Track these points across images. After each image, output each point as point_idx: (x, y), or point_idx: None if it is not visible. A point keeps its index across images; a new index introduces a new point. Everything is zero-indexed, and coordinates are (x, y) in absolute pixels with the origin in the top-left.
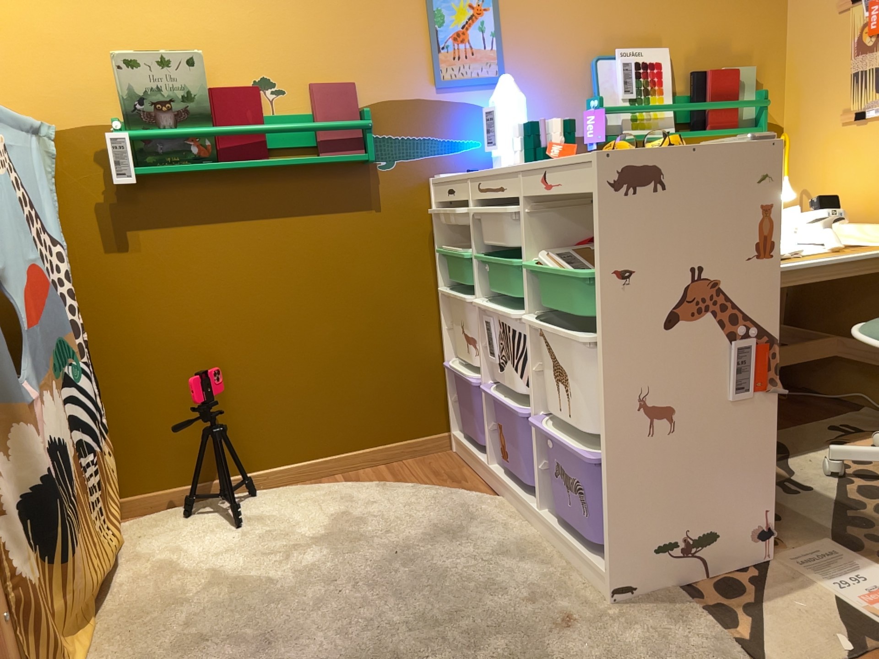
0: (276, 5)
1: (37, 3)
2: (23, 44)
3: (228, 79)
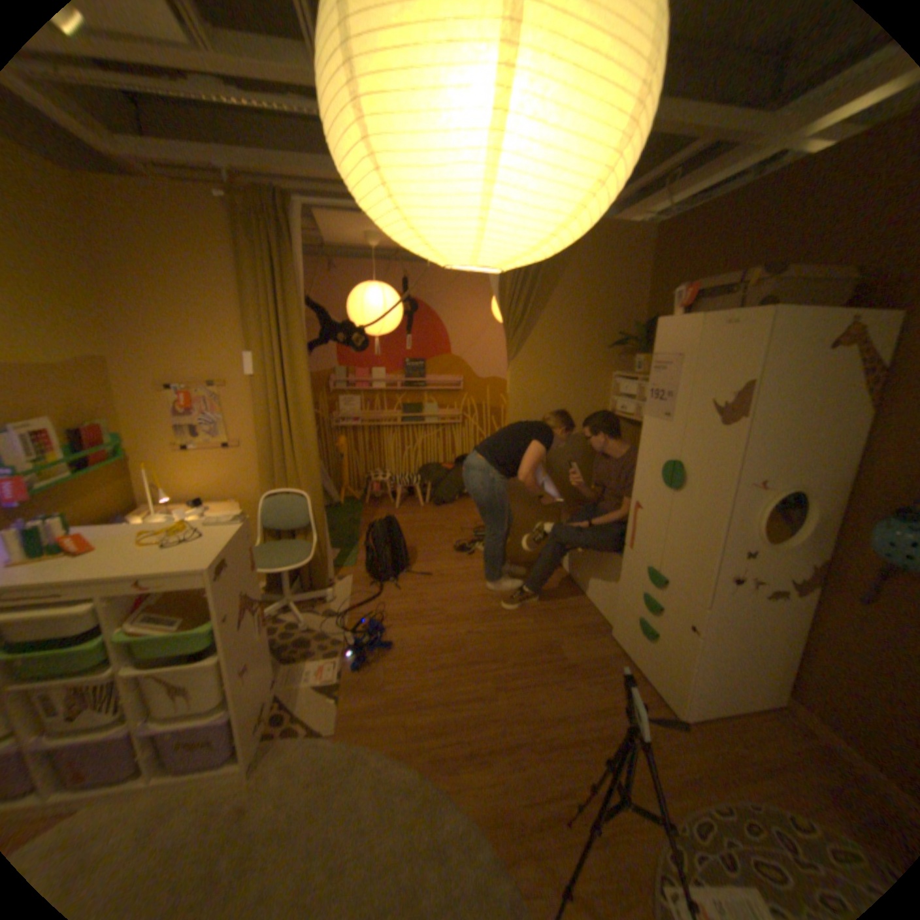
0: None
1: None
2: None
3: None
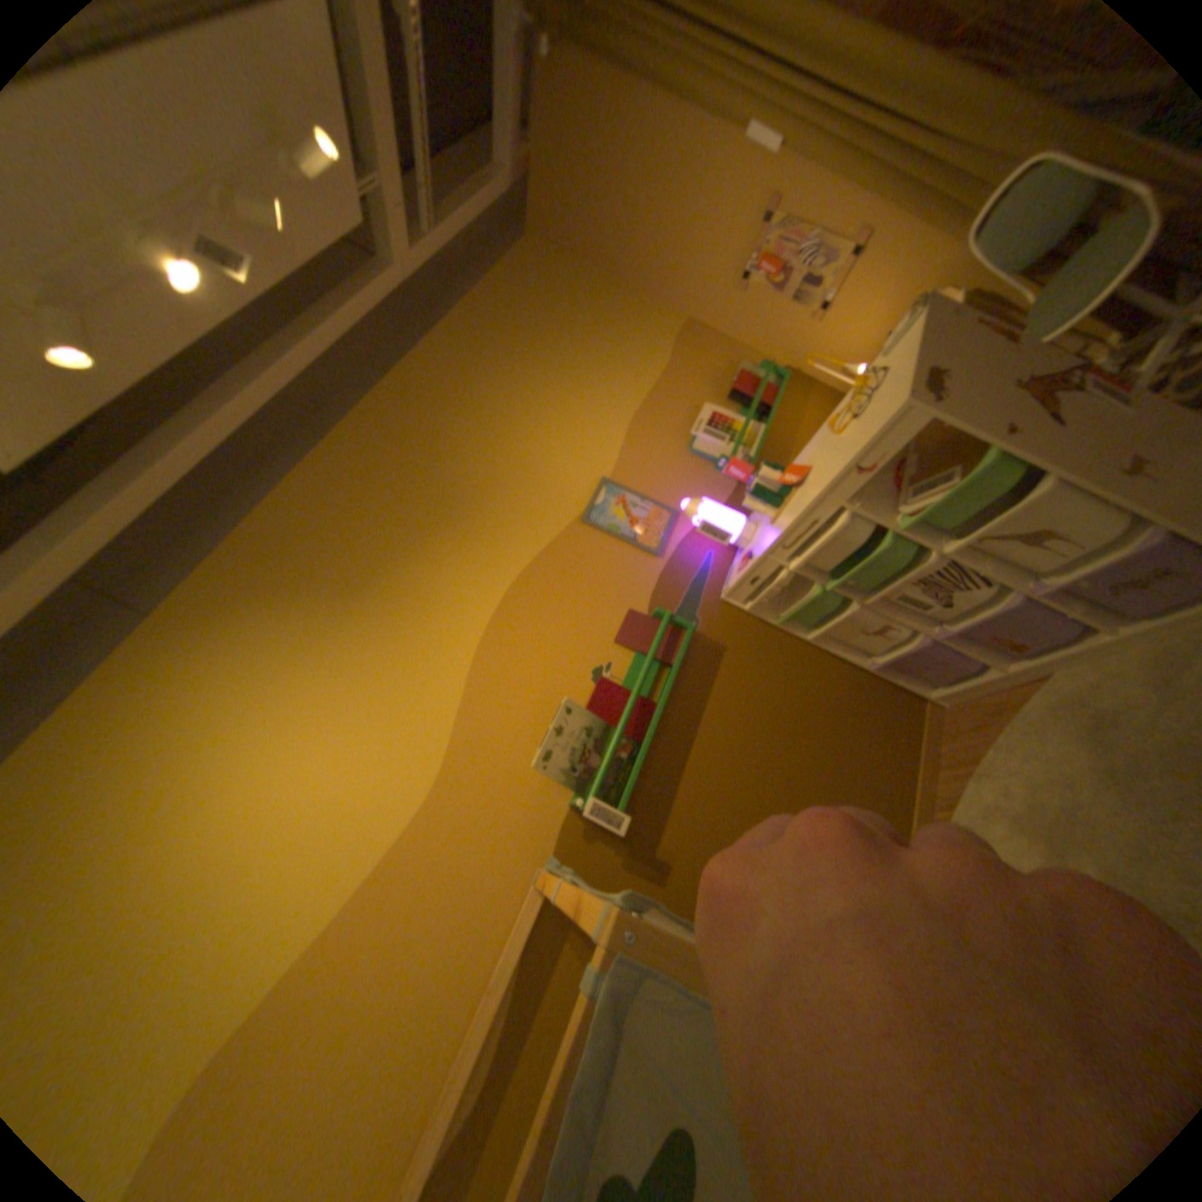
0: (546, 629)
1: (451, 805)
2: (473, 839)
3: (580, 697)
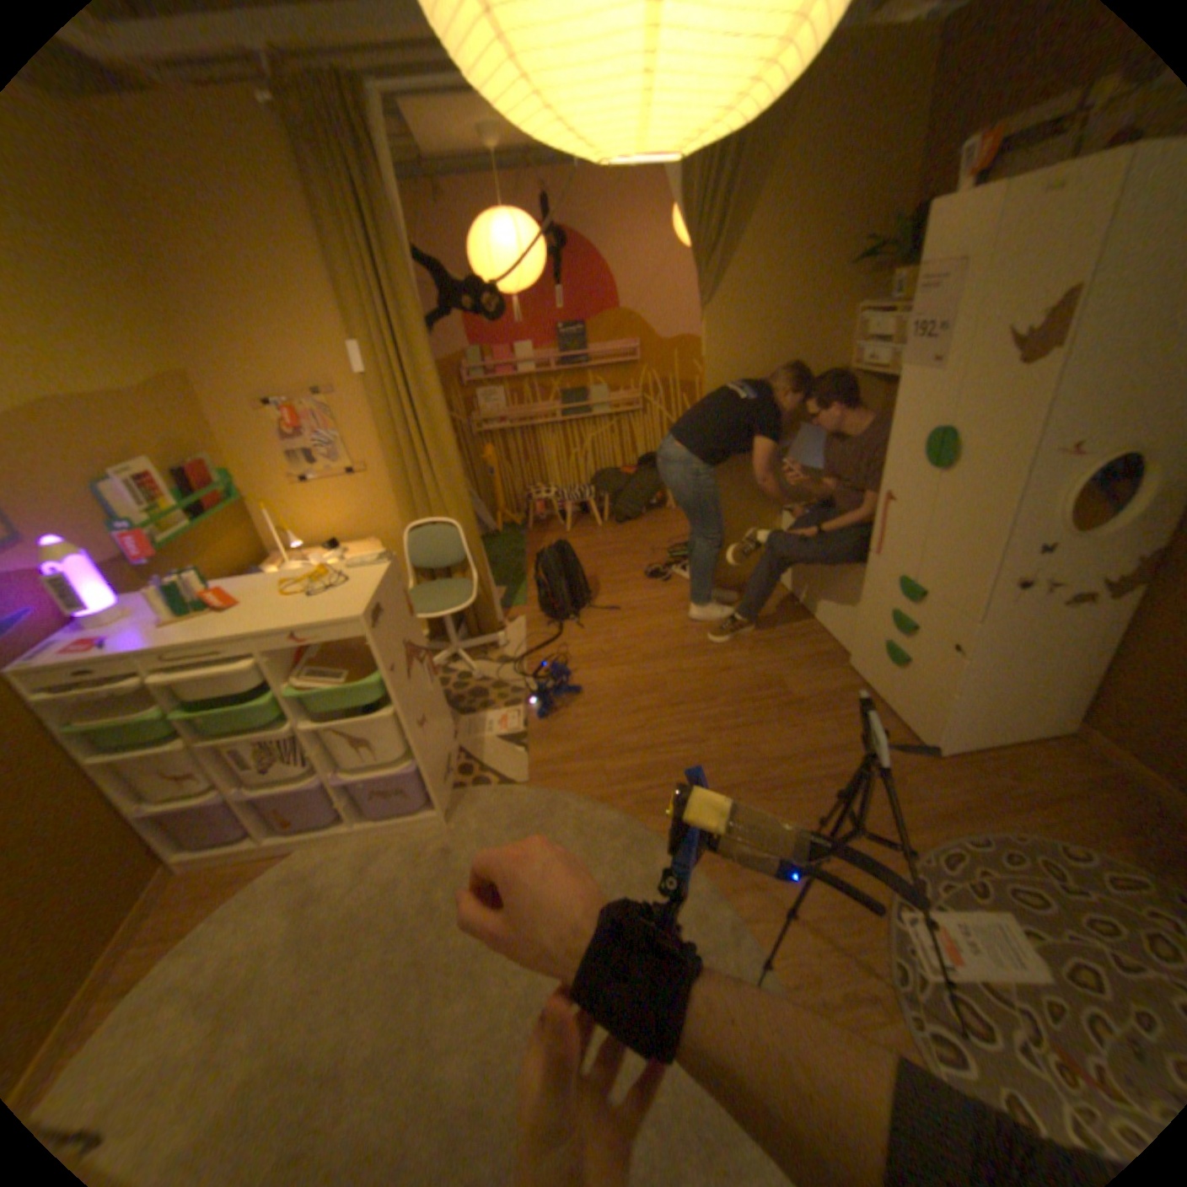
0: None
1: None
2: None
3: None
